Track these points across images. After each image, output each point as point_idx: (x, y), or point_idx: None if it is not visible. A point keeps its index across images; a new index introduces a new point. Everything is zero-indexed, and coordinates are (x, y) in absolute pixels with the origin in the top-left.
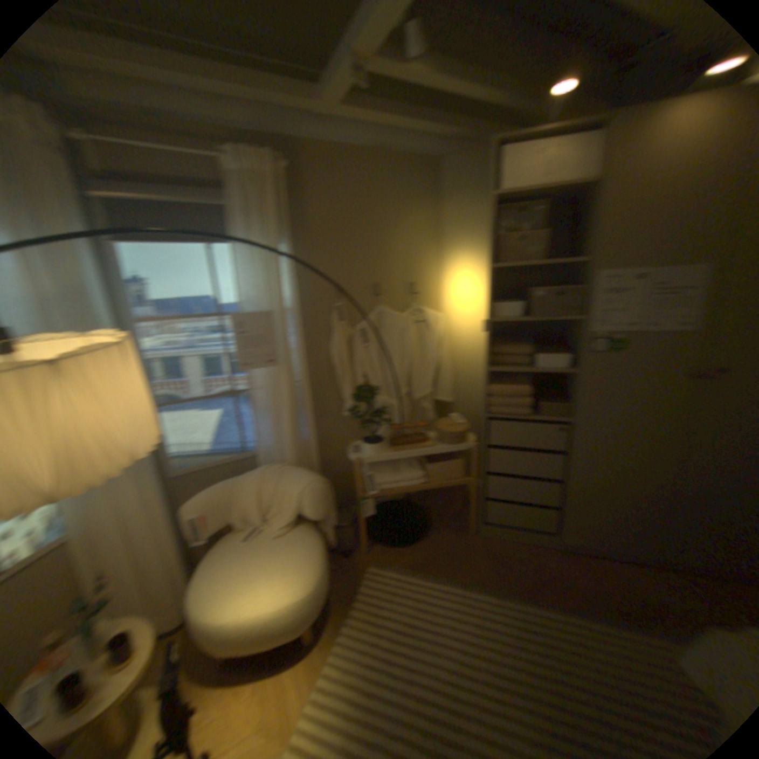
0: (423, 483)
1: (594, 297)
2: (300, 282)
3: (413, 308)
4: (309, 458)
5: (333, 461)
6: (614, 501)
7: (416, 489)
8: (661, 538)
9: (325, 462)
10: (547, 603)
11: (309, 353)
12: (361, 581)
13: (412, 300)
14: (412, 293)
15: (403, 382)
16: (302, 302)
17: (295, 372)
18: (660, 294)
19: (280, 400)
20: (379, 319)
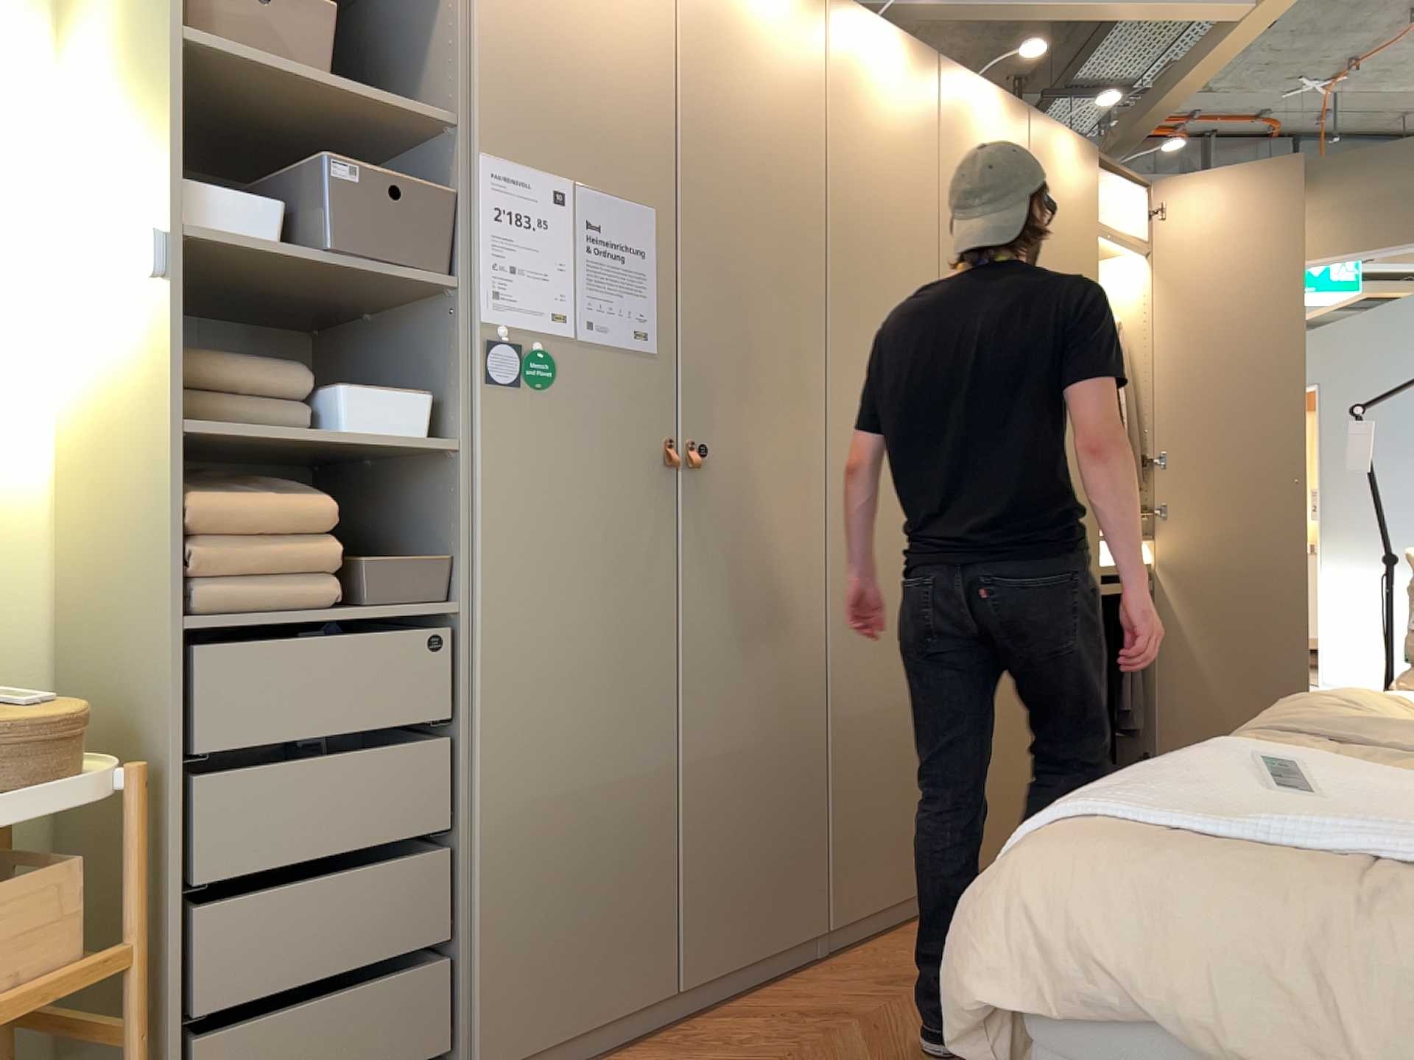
0: None
1: (468, 225)
2: None
3: None
4: None
5: None
6: (571, 851)
7: None
8: (668, 922)
9: None
10: None
11: None
12: None
13: None
14: None
15: None
16: None
17: None
18: (592, 252)
19: None
20: None
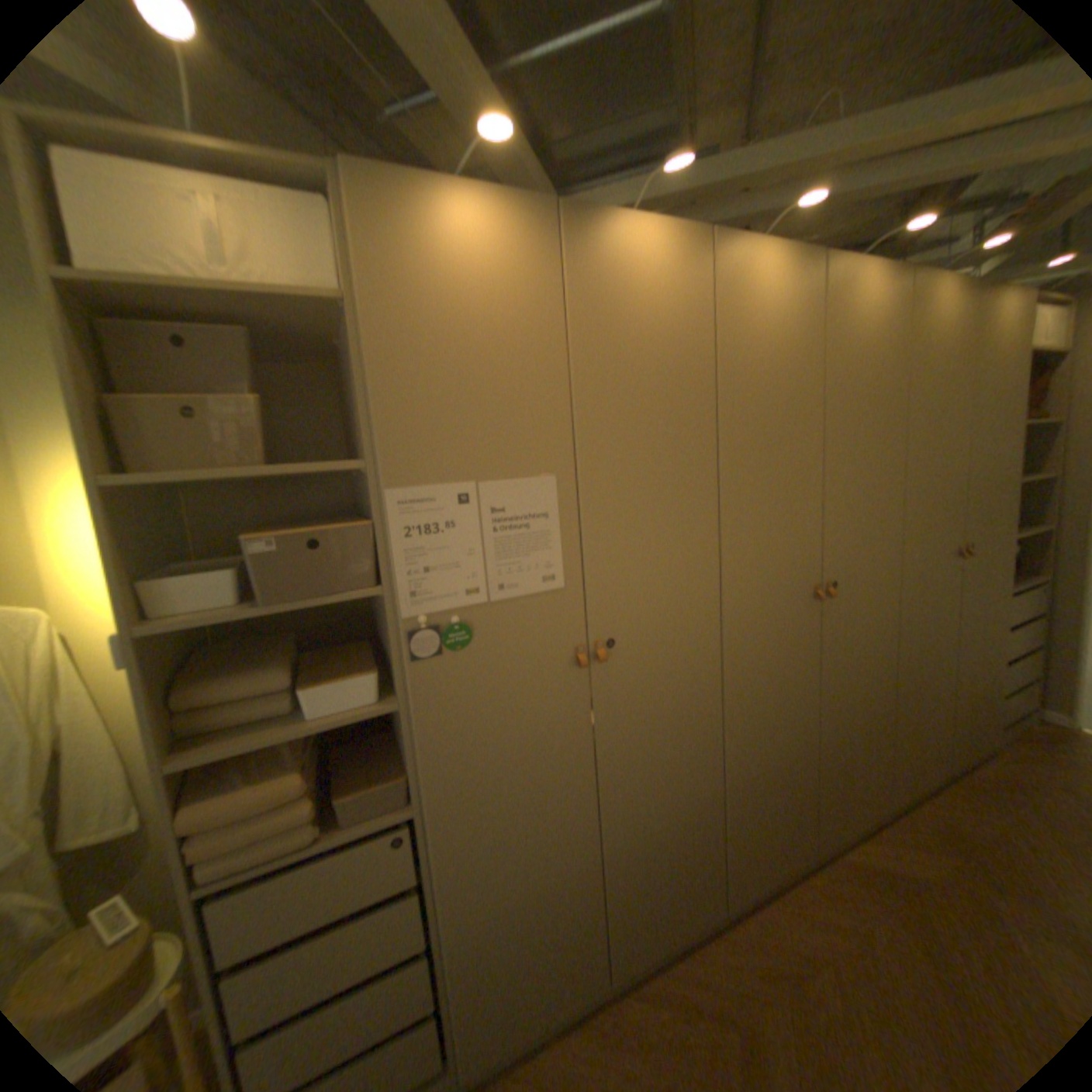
0: None
1: (385, 545)
2: None
3: None
4: None
5: None
6: (521, 935)
7: None
8: (600, 951)
9: None
10: None
11: None
12: None
13: None
14: None
15: None
16: None
17: None
18: (498, 531)
19: None
20: None
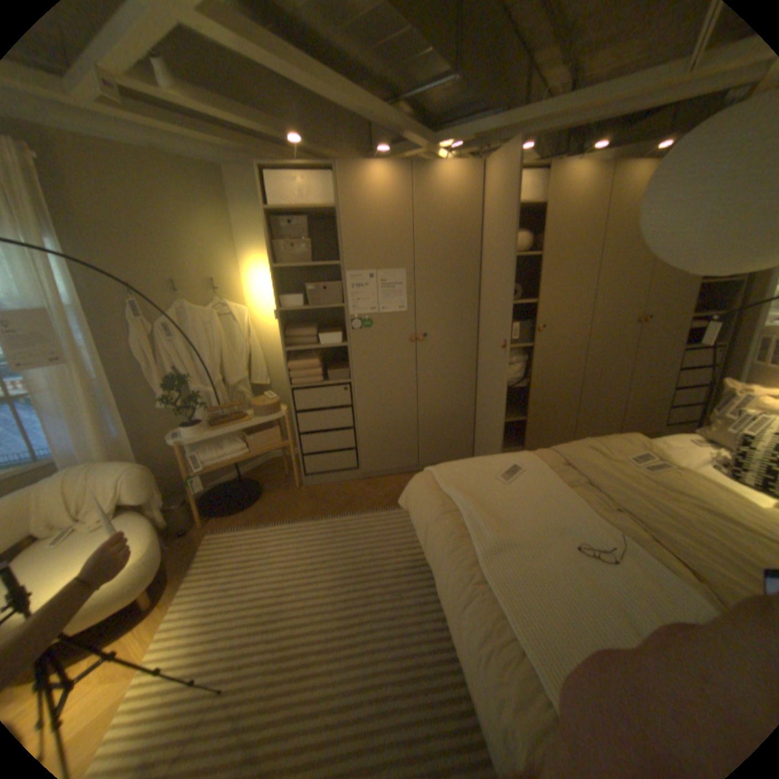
0: (245, 454)
1: (346, 290)
2: (74, 279)
3: (214, 303)
4: (119, 456)
5: (150, 457)
6: (385, 432)
7: (238, 460)
8: (415, 450)
9: (141, 459)
10: (348, 512)
11: (100, 350)
12: (196, 550)
13: (212, 296)
14: (211, 289)
15: (214, 371)
16: (81, 299)
17: (85, 371)
18: (384, 288)
19: (70, 401)
20: (178, 314)
